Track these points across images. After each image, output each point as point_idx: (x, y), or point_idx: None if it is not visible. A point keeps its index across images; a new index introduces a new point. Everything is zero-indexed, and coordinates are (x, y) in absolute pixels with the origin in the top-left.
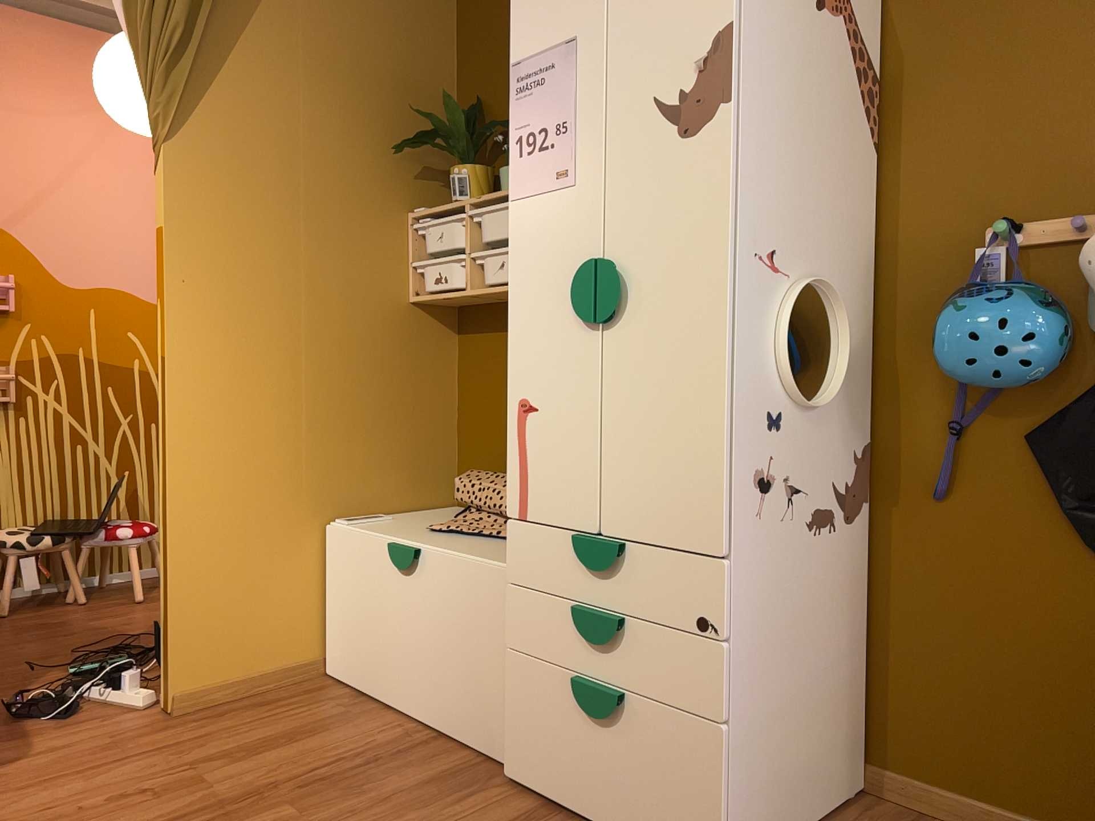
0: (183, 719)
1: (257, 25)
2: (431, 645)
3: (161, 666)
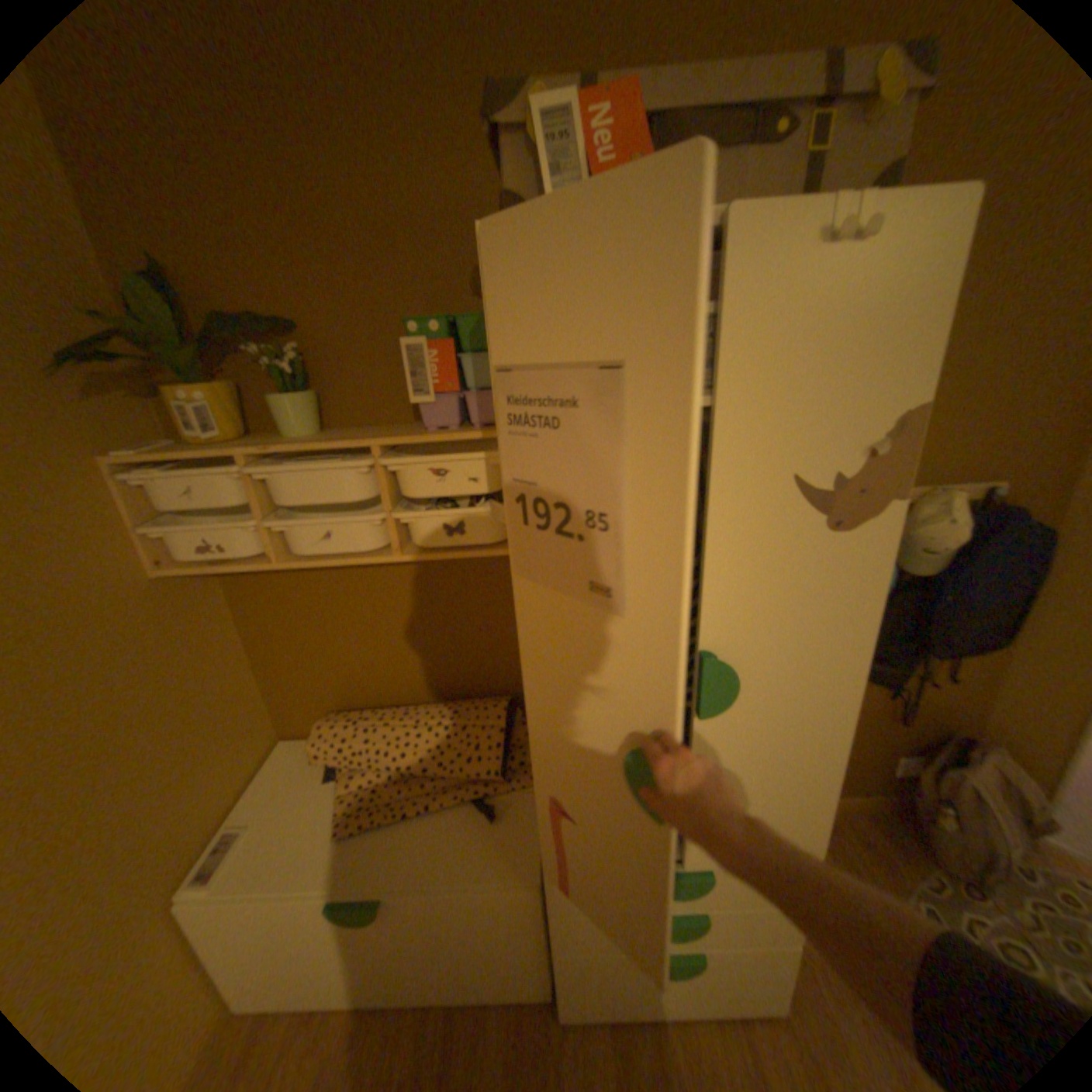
0: None
1: None
2: (419, 958)
3: None
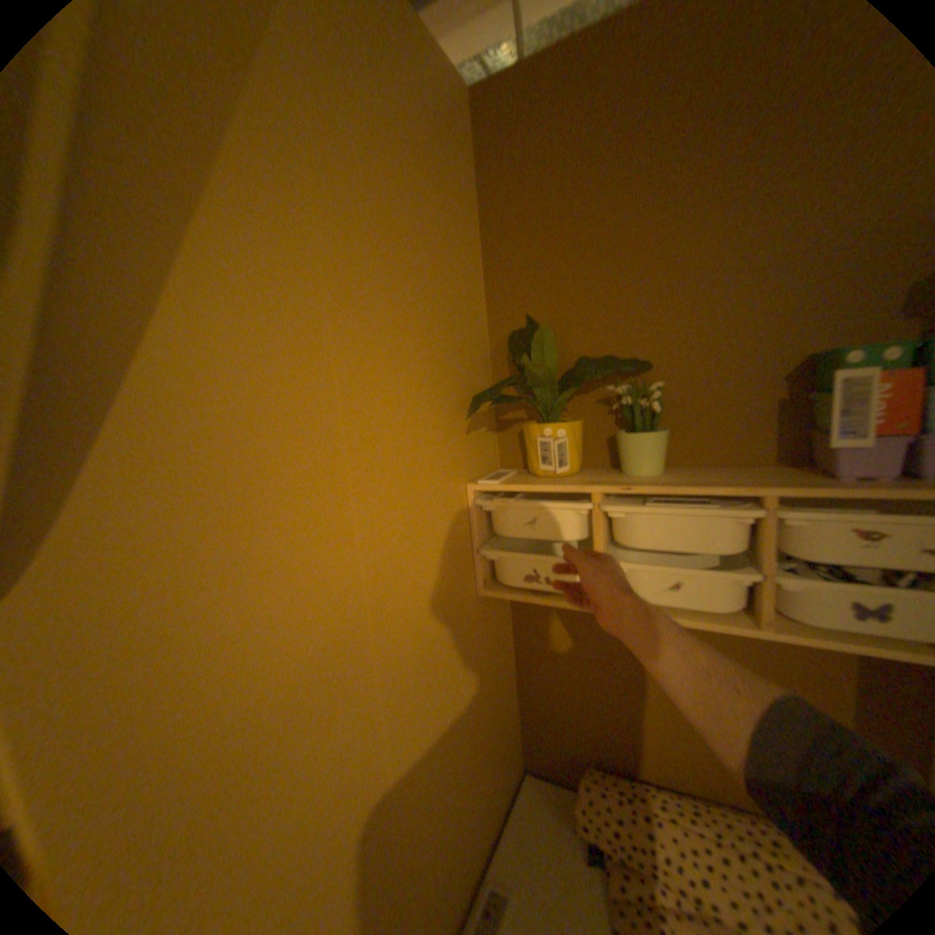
0: None
1: (220, 190)
2: None
3: None
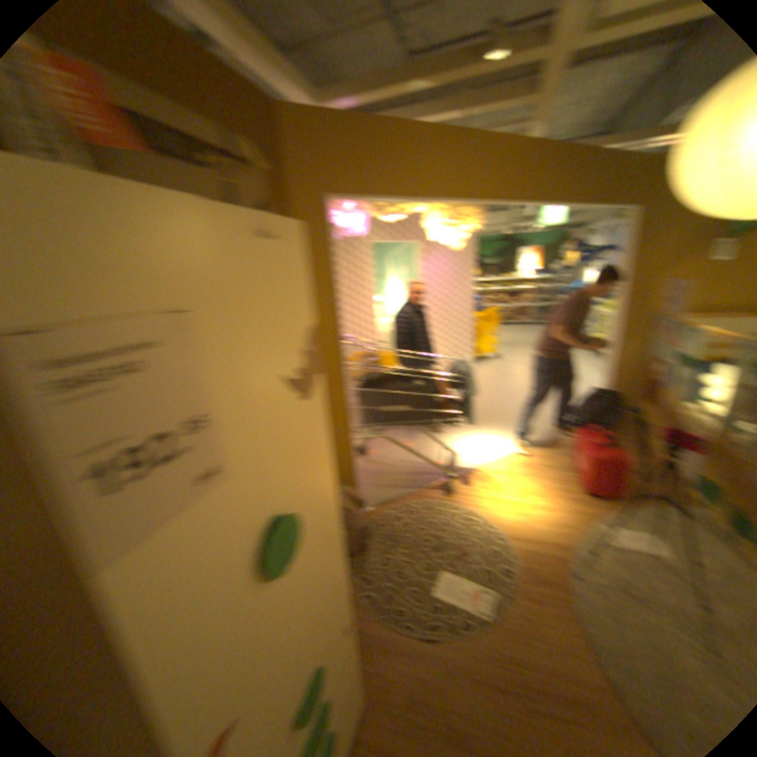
0: None
1: None
2: None
3: None
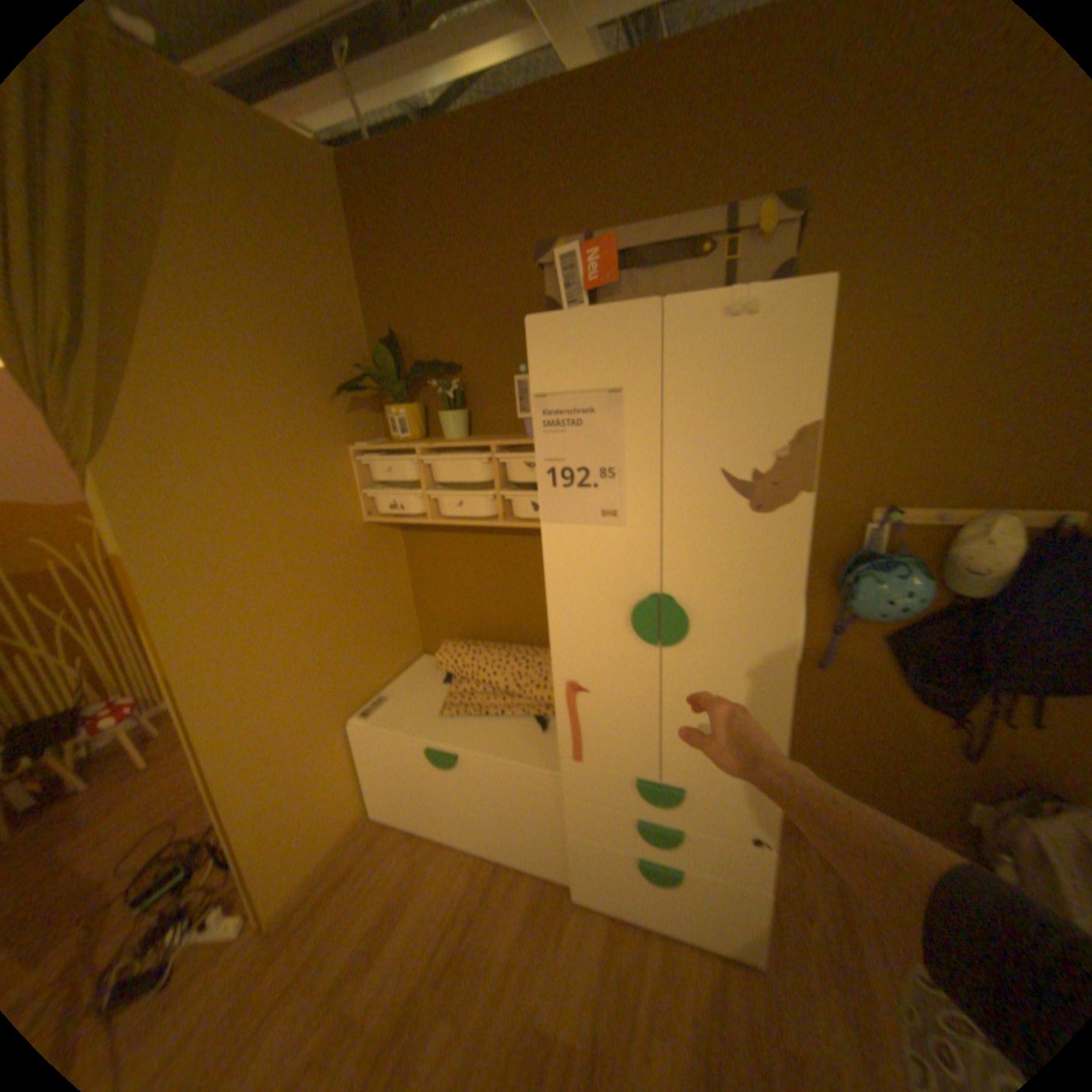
0: (284, 934)
1: (153, 286)
2: (479, 812)
3: (247, 902)
